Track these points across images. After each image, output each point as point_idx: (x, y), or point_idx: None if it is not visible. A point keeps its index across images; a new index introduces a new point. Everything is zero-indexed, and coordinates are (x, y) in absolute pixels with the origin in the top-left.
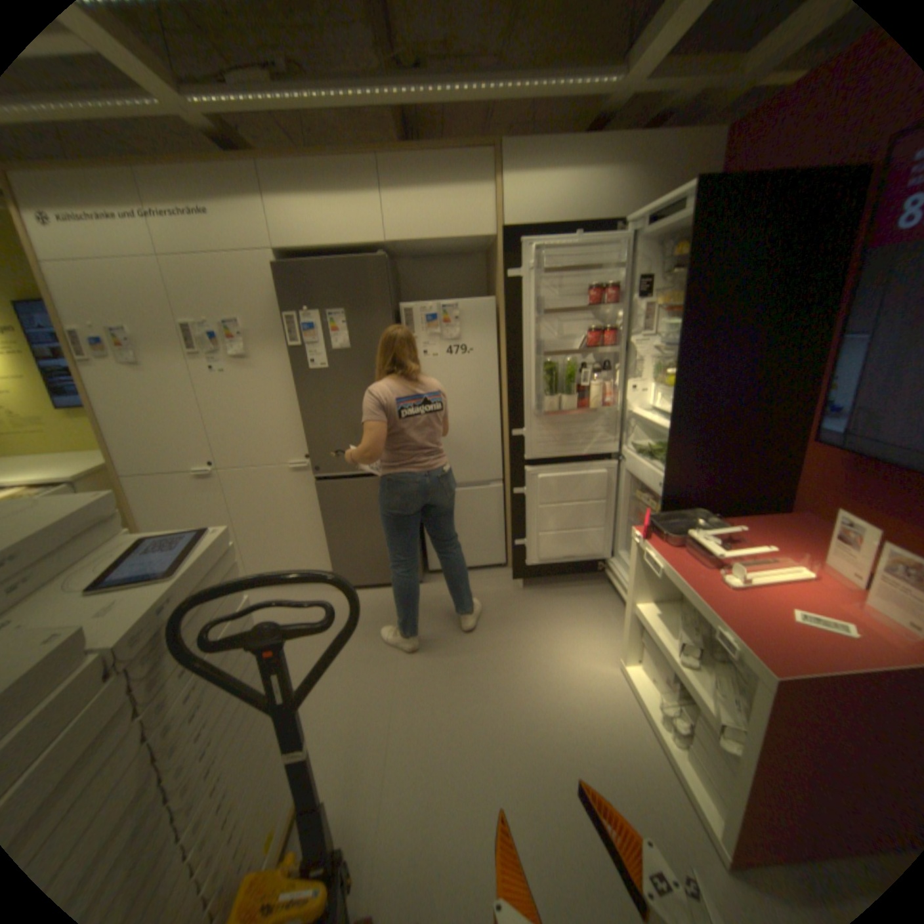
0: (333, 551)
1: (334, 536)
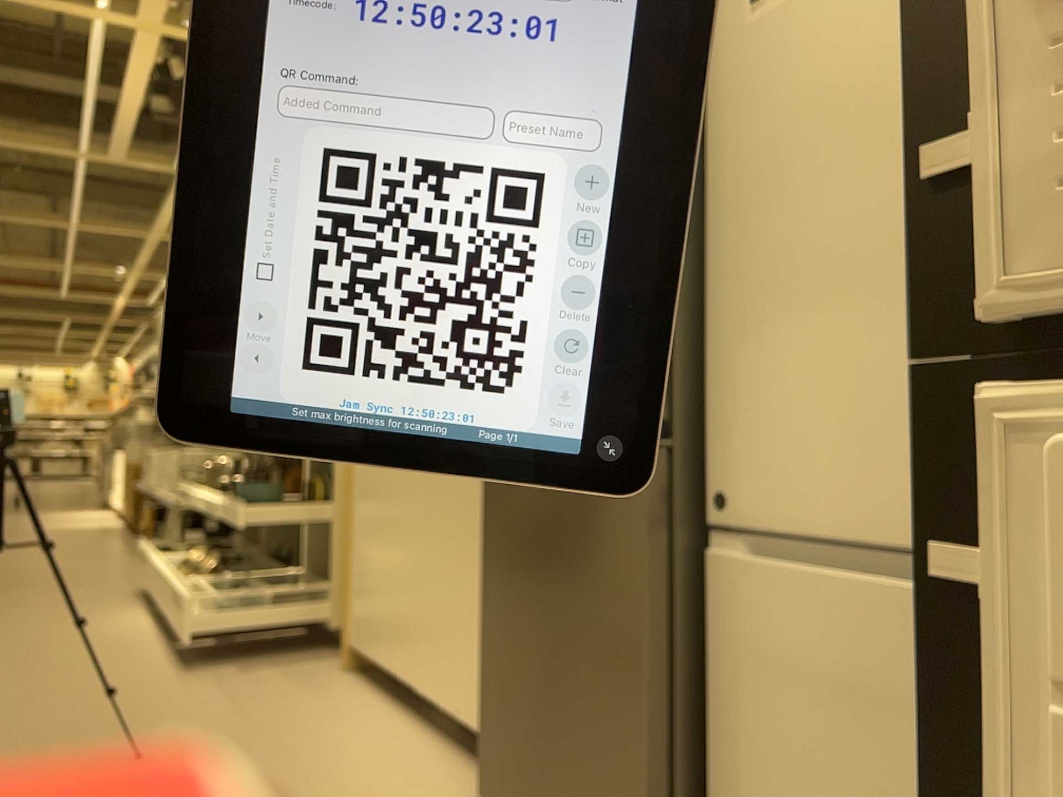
0: (489, 681)
1: (492, 630)
